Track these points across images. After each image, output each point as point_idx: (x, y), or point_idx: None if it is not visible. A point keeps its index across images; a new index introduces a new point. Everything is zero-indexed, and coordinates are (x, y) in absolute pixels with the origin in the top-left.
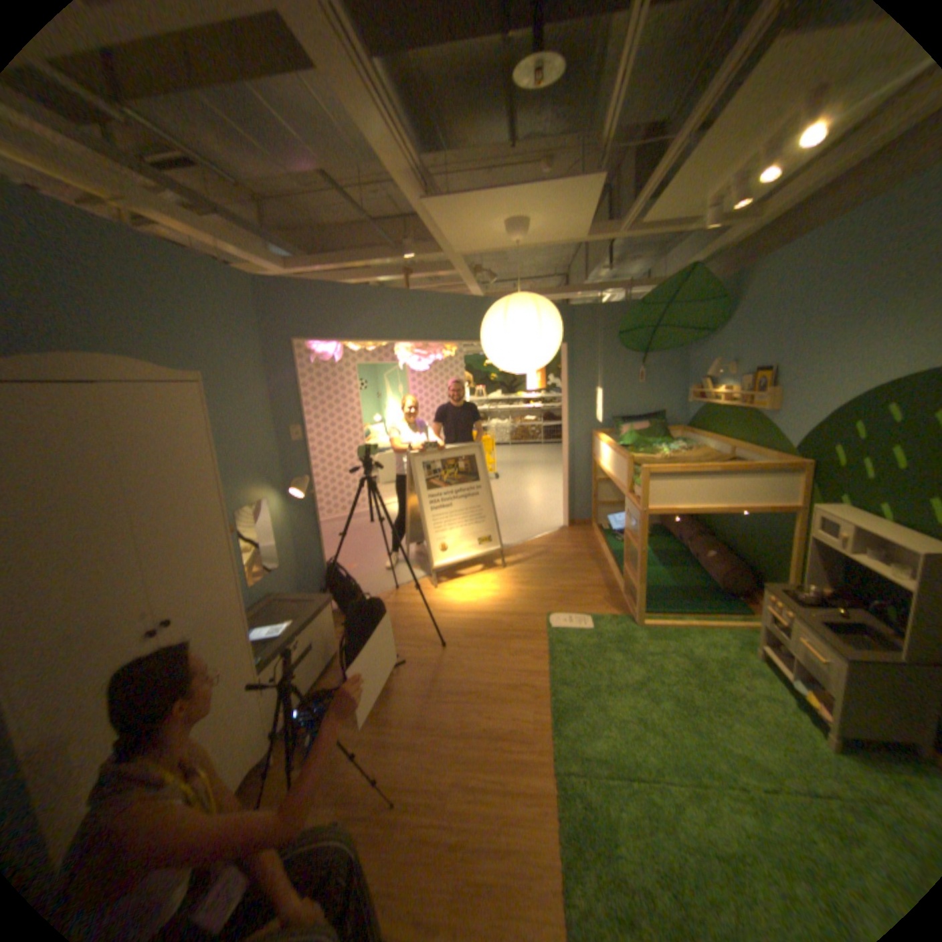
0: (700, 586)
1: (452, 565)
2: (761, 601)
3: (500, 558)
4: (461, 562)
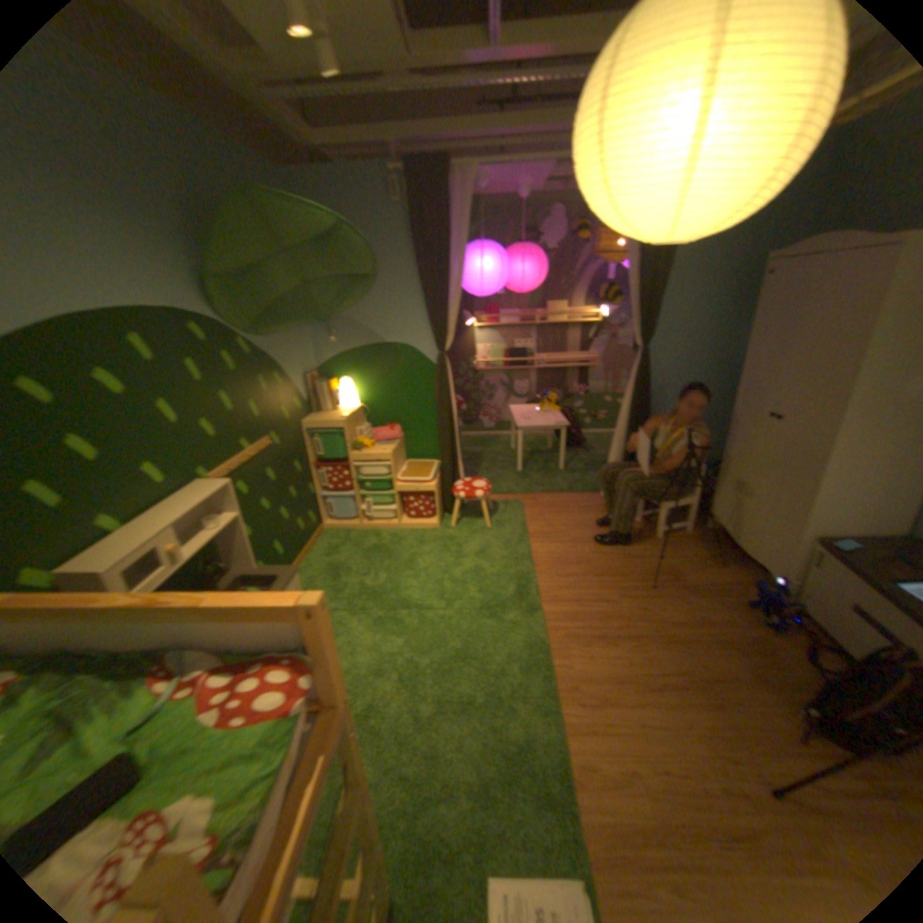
0: None
1: None
2: None
3: None
4: None
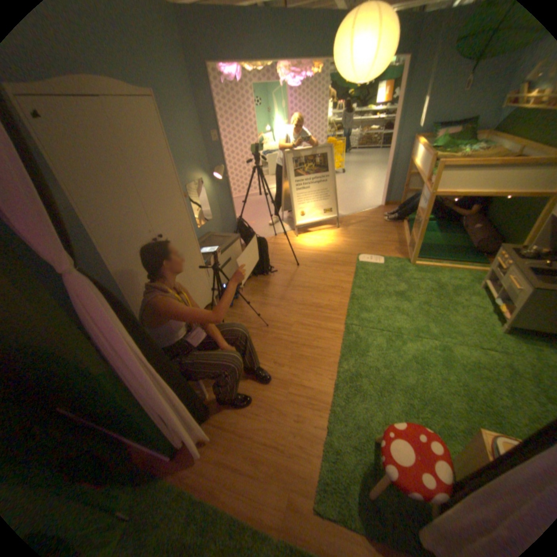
0: (461, 245)
1: (307, 224)
2: (498, 257)
3: (336, 222)
4: (312, 223)
